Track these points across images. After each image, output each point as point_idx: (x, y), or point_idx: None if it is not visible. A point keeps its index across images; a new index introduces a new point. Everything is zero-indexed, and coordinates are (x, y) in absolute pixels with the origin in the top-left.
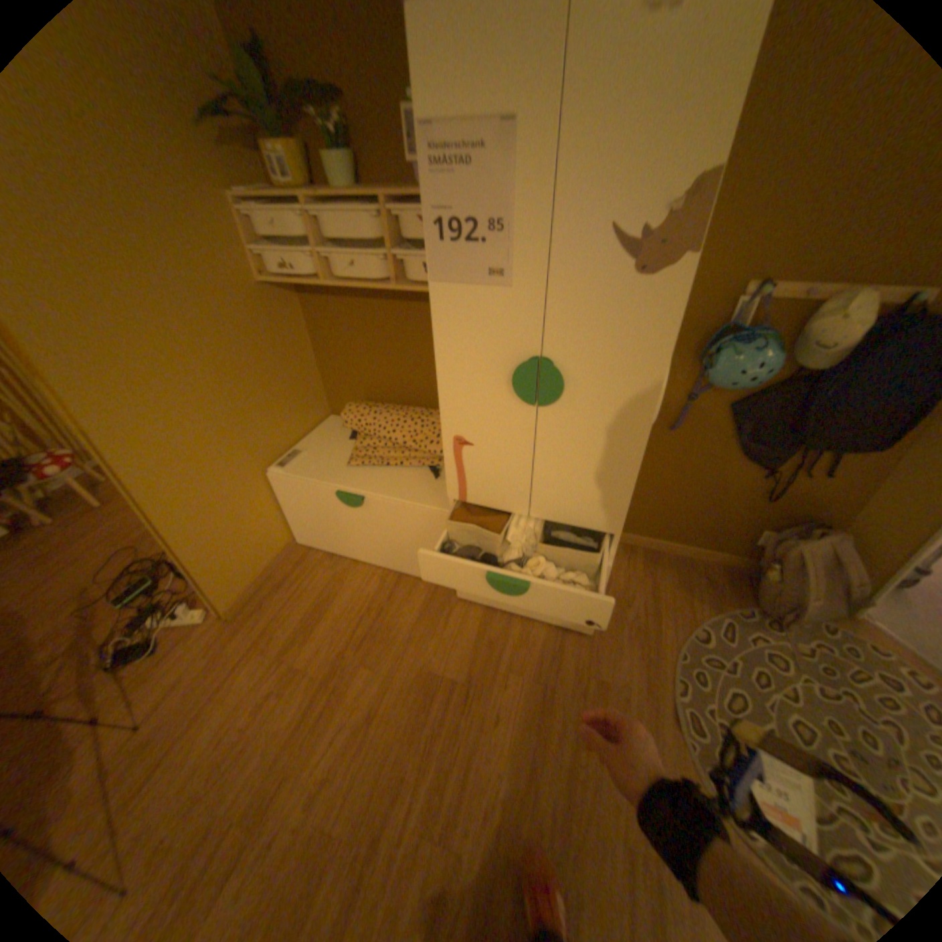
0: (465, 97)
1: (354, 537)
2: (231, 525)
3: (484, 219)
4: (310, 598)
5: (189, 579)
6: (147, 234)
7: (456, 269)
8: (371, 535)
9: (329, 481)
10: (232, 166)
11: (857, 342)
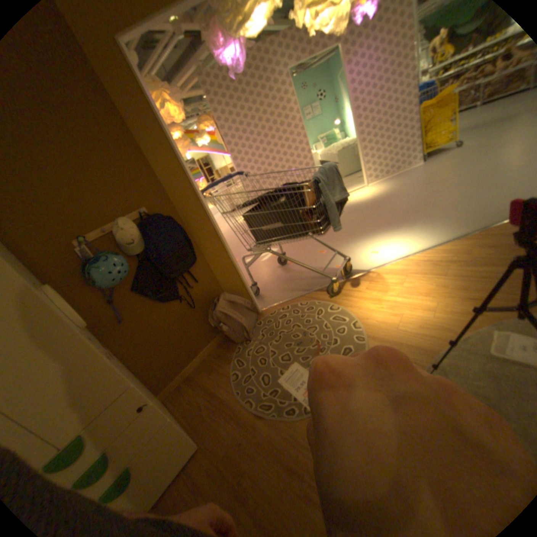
0: None
1: None
2: None
3: None
4: None
5: None
6: None
7: None
8: None
9: None
10: None
11: (141, 234)
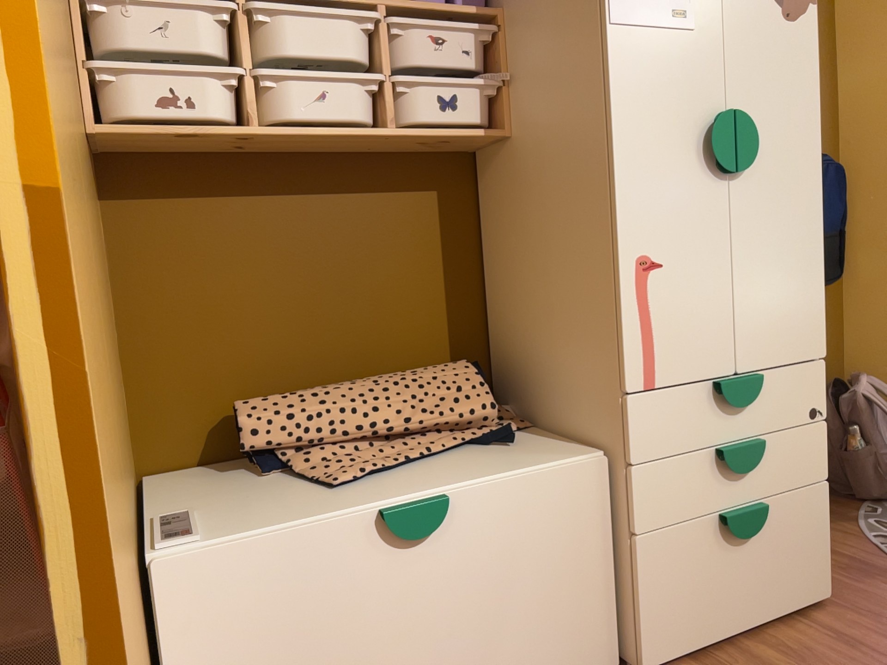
0: None
1: None
2: None
3: None
4: None
5: None
6: None
7: (640, 8)
8: (446, 624)
9: (337, 511)
10: None
11: None
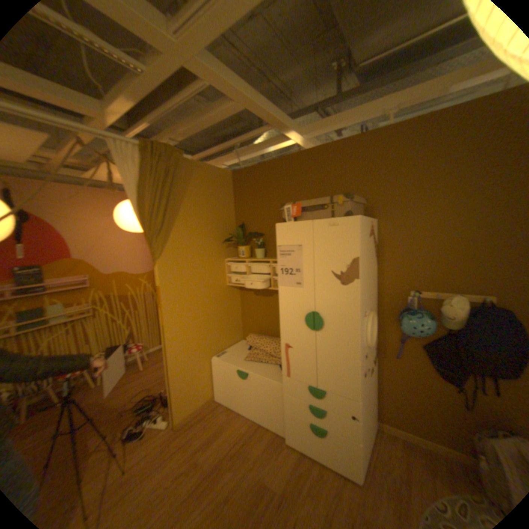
0: (288, 241)
1: (240, 399)
2: (191, 380)
3: (294, 268)
4: (213, 429)
5: (168, 401)
6: (199, 270)
7: (286, 282)
8: (248, 398)
9: (234, 365)
10: (228, 252)
11: (467, 318)
